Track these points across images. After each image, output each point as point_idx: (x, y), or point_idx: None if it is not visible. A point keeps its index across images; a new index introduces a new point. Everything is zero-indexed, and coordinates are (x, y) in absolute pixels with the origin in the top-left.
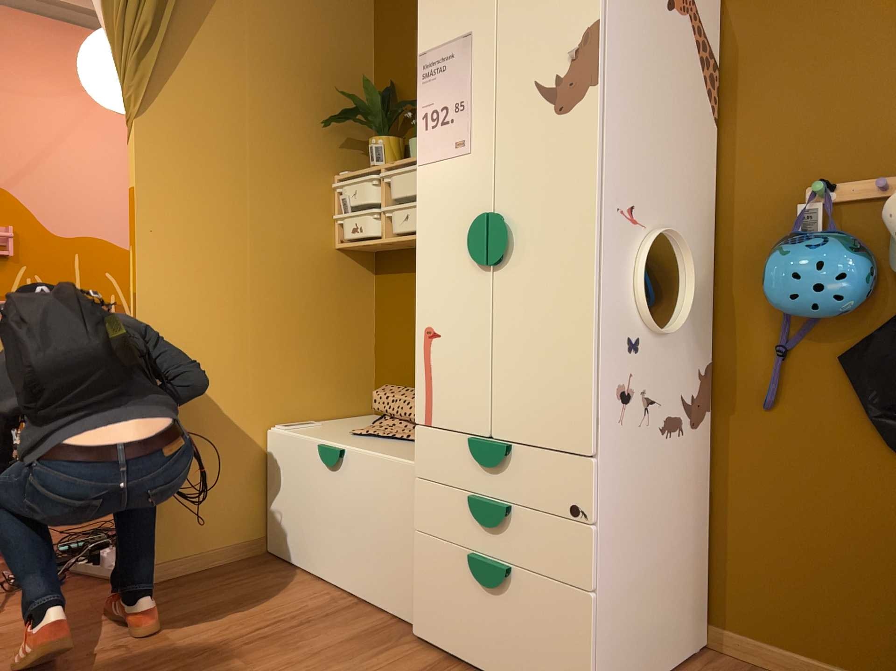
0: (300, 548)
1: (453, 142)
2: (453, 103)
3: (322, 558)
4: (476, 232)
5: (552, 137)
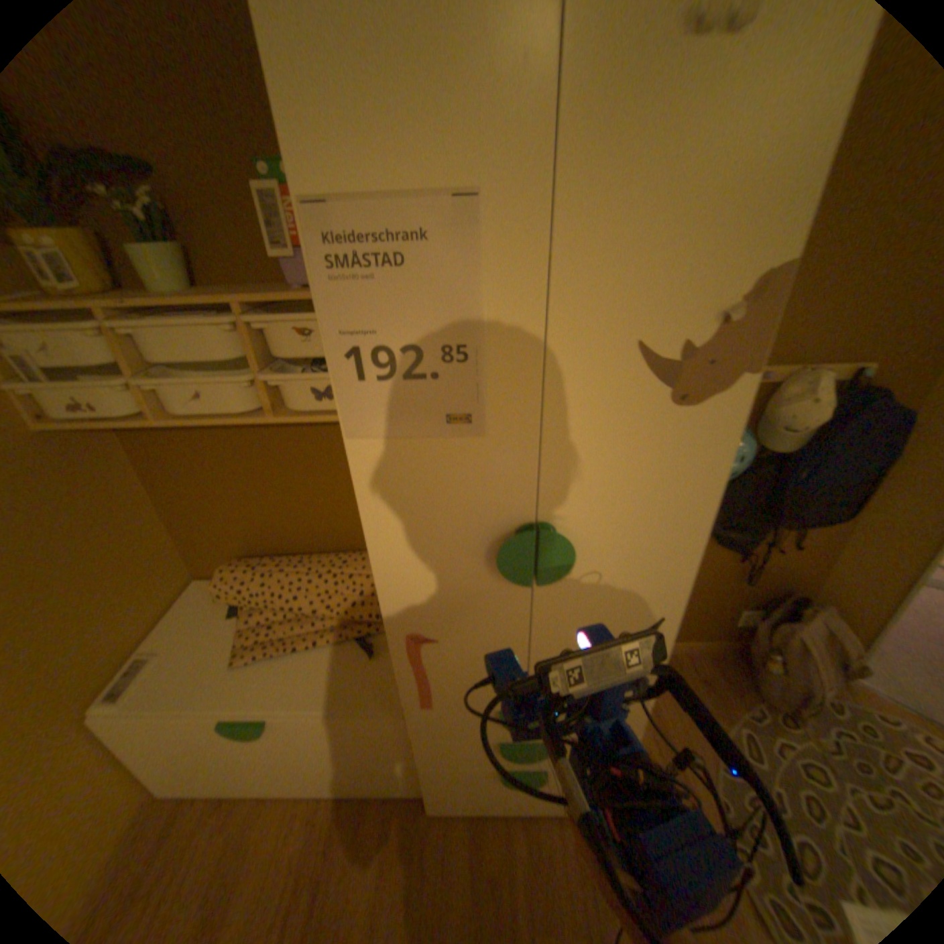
0: (222, 788)
1: (442, 413)
2: (436, 343)
3: (265, 788)
4: (516, 554)
5: (658, 435)
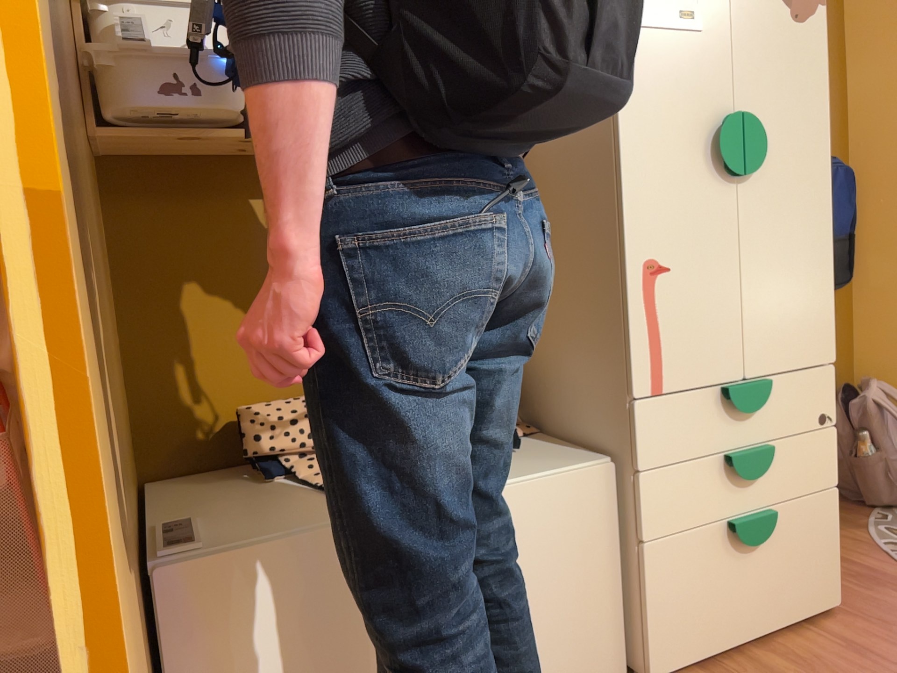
0: None
1: (678, 9)
2: None
3: None
4: (733, 135)
5: (790, 43)
